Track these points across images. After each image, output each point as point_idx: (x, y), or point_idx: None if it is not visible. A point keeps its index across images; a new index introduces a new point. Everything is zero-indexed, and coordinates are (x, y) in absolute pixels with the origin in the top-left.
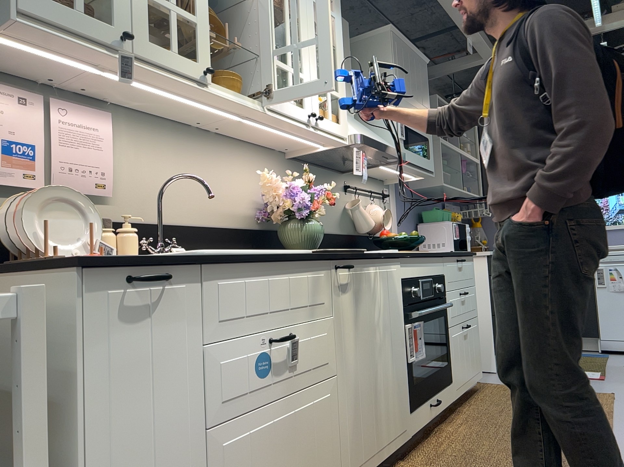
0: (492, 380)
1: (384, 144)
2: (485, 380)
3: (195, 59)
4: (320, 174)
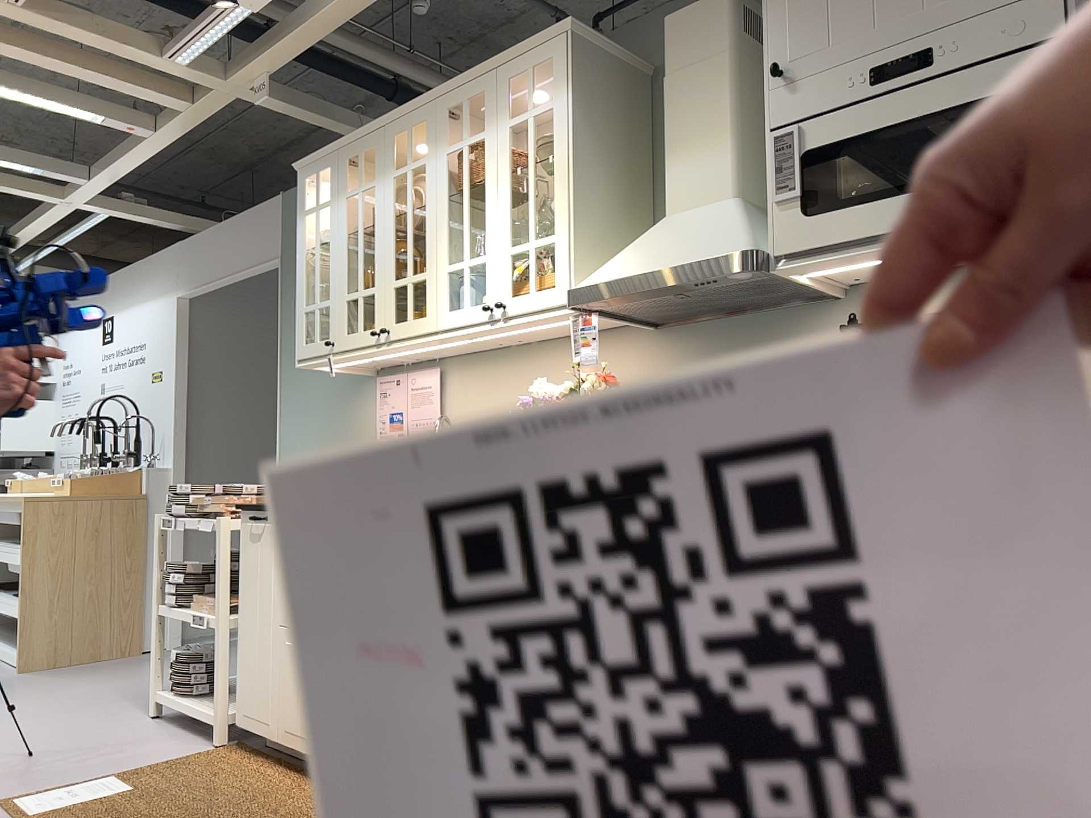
0: None
1: (643, 274)
2: None
3: (373, 325)
4: (745, 329)
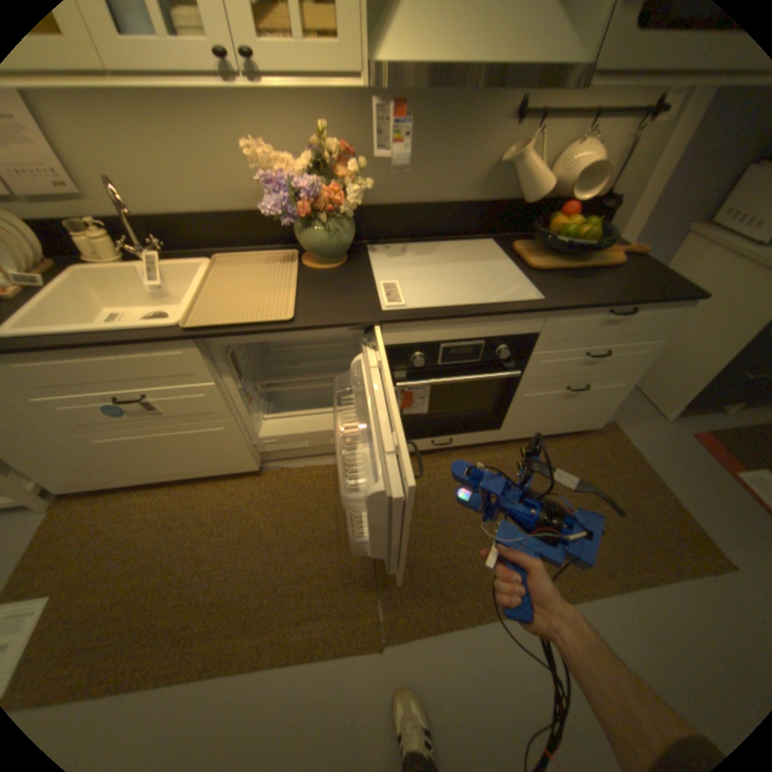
0: (638, 430)
1: (484, 67)
2: (629, 426)
3: None
4: (445, 96)
